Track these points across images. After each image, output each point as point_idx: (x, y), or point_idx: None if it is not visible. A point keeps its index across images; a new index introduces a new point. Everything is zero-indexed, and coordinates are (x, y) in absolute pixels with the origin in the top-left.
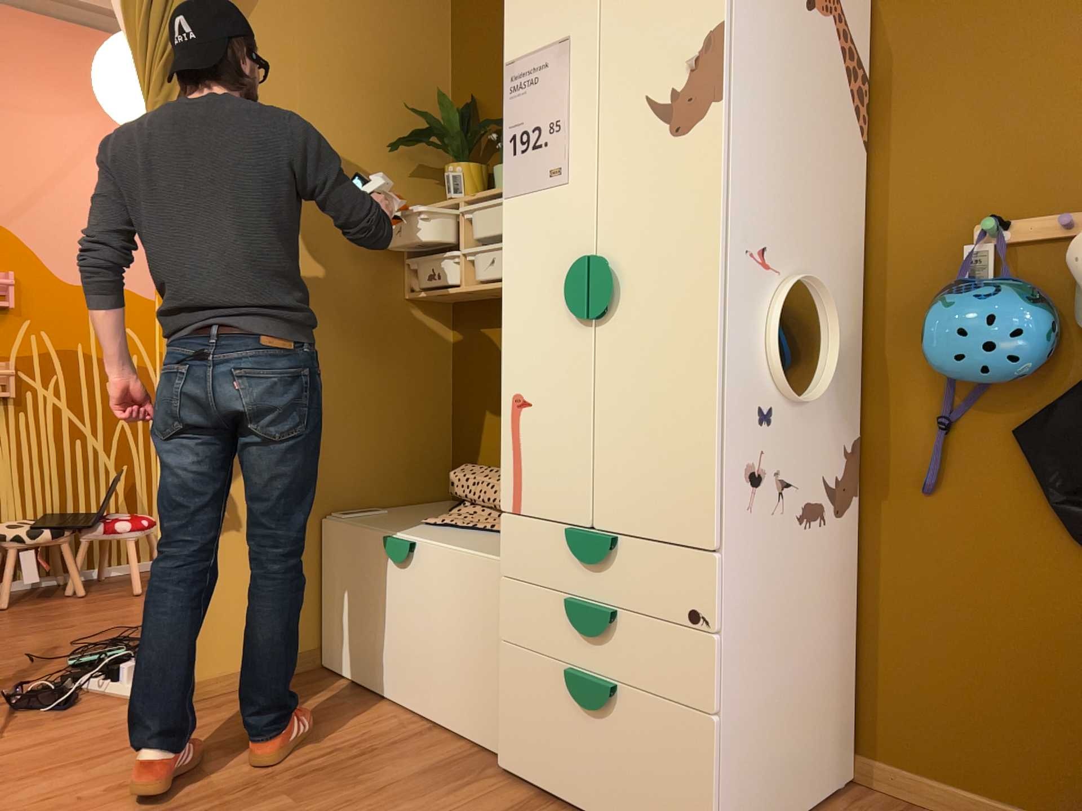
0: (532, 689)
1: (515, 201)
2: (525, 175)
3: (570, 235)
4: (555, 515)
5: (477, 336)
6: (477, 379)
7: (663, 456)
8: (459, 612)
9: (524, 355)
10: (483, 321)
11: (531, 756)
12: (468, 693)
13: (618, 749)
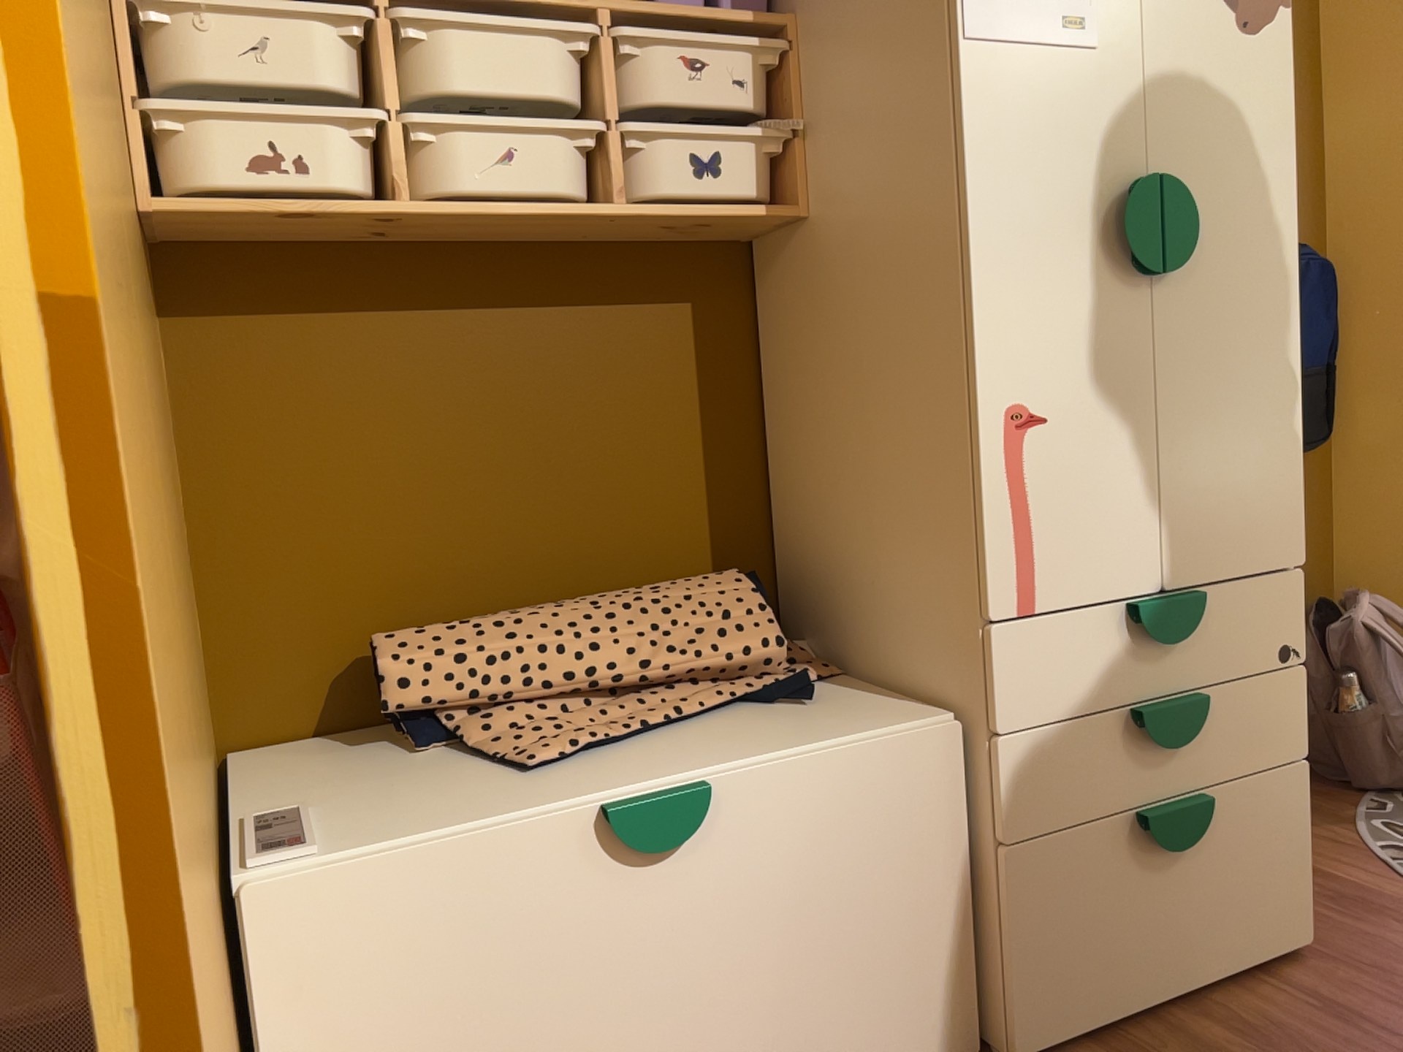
0: (1076, 886)
1: (992, 52)
2: (1011, 9)
3: (1105, 138)
4: (1103, 592)
5: (277, 335)
6: (290, 438)
7: (1247, 461)
8: (852, 862)
9: (1028, 337)
10: (297, 299)
11: (1081, 990)
12: (884, 1001)
13: (1209, 874)
